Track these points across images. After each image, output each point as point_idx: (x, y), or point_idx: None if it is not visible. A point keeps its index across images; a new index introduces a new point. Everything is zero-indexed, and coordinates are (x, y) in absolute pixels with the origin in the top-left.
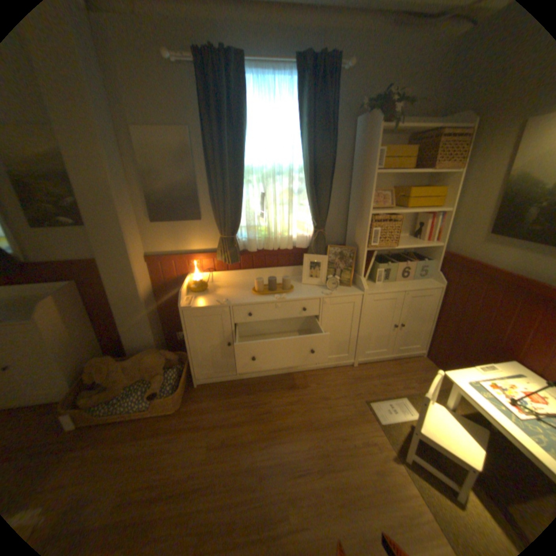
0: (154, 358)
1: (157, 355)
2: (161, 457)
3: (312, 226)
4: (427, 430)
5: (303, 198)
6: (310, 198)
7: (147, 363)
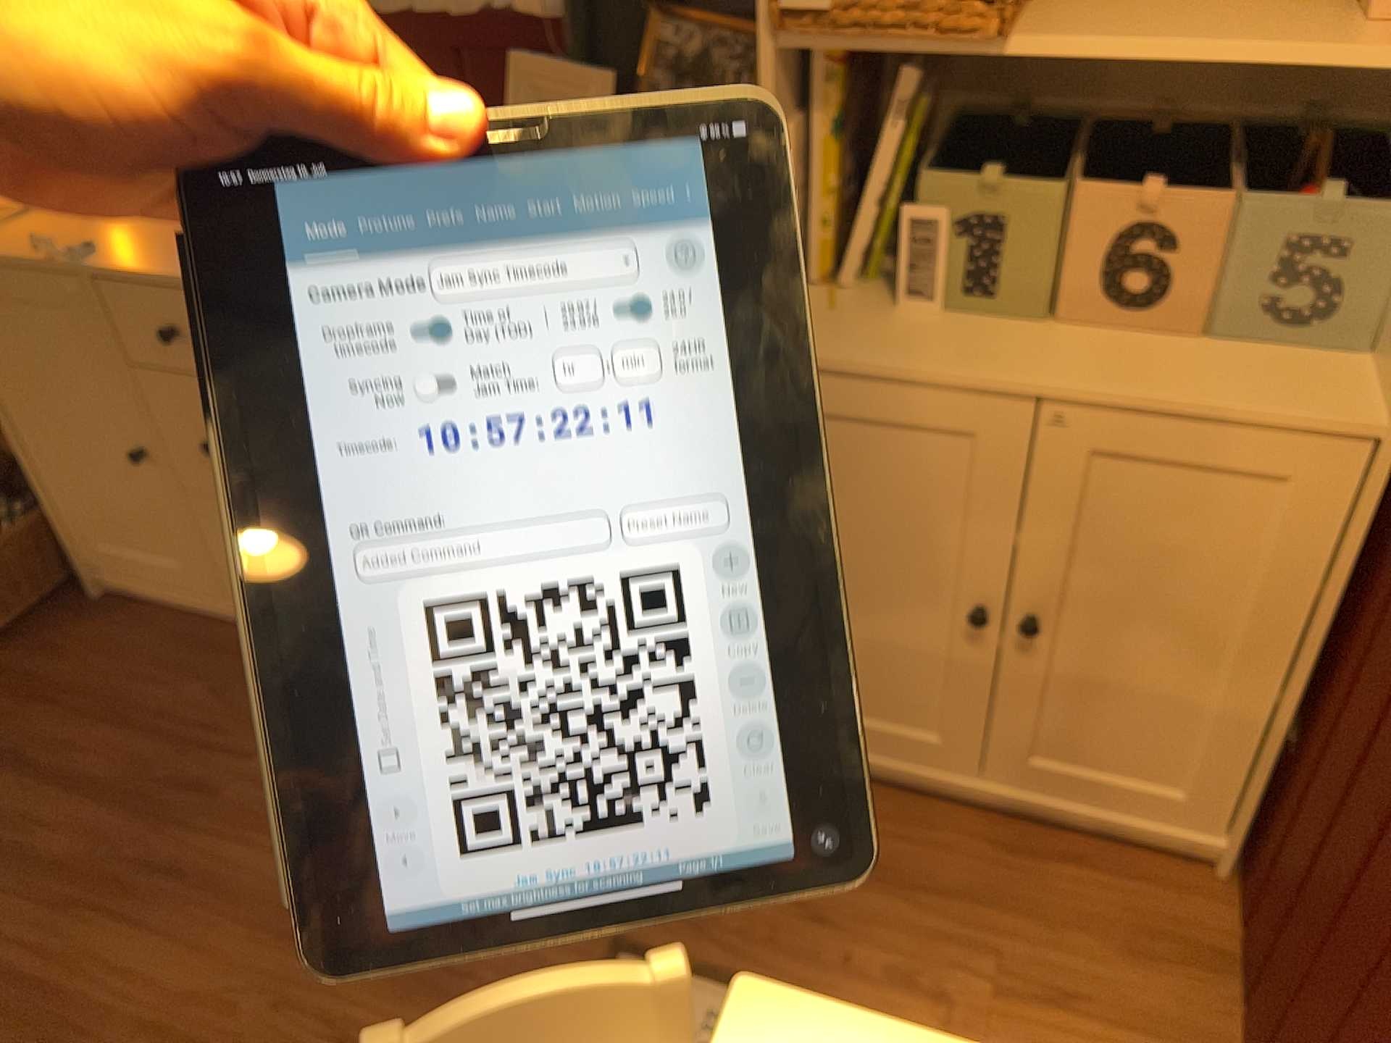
0: None
1: None
2: None
3: None
4: None
5: None
6: None
7: None
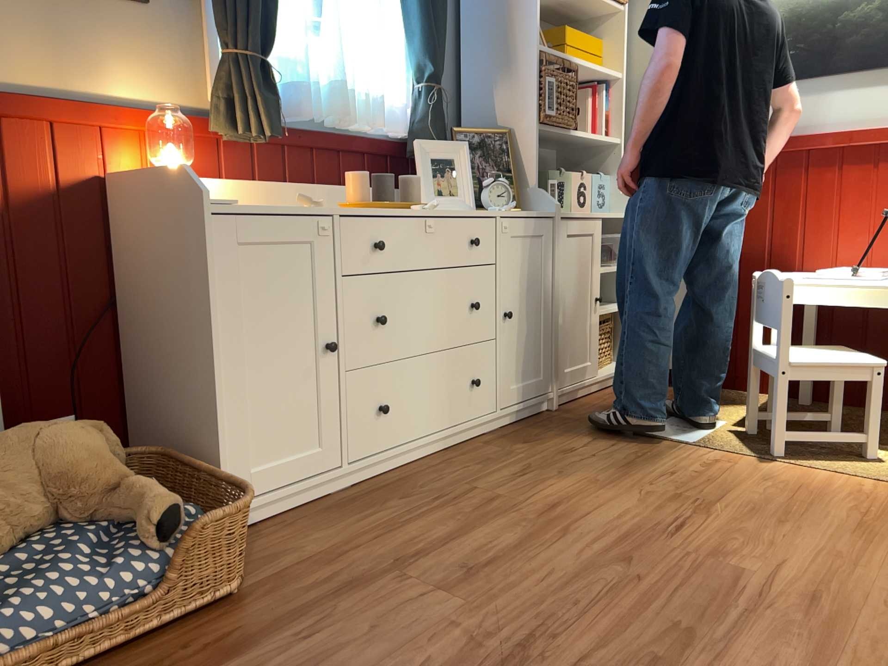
0: (83, 431)
1: (80, 426)
2: (330, 664)
3: (417, 80)
4: (791, 358)
5: (394, 10)
6: (420, 3)
7: (62, 446)
